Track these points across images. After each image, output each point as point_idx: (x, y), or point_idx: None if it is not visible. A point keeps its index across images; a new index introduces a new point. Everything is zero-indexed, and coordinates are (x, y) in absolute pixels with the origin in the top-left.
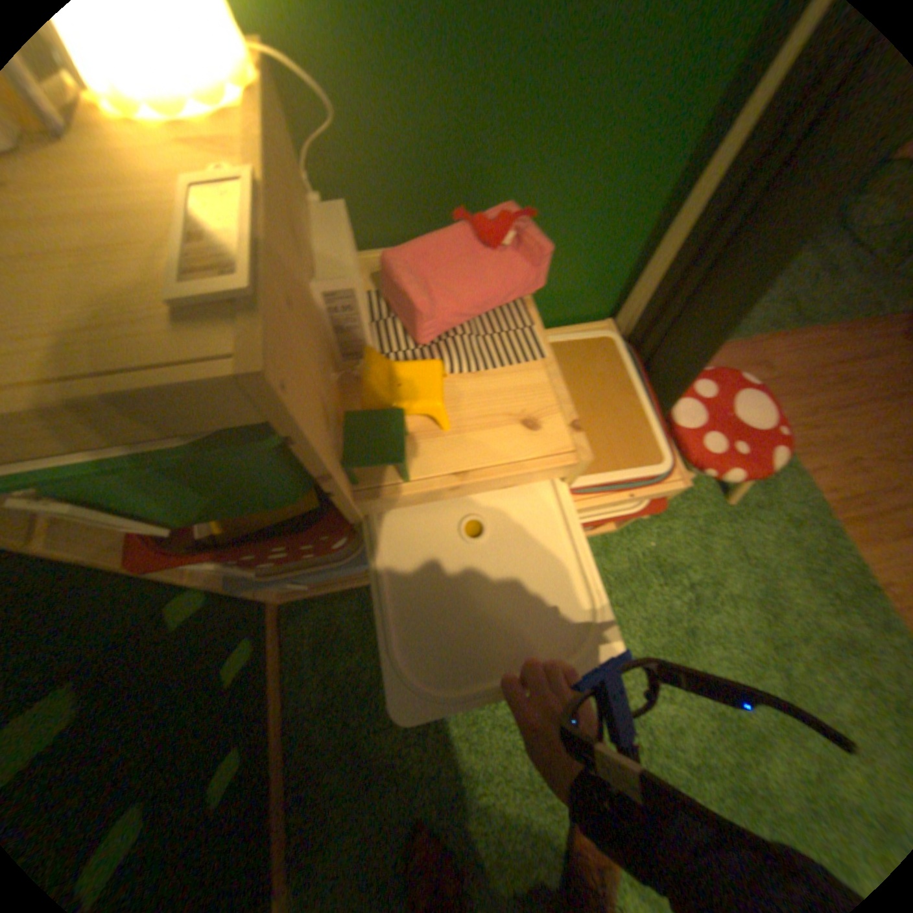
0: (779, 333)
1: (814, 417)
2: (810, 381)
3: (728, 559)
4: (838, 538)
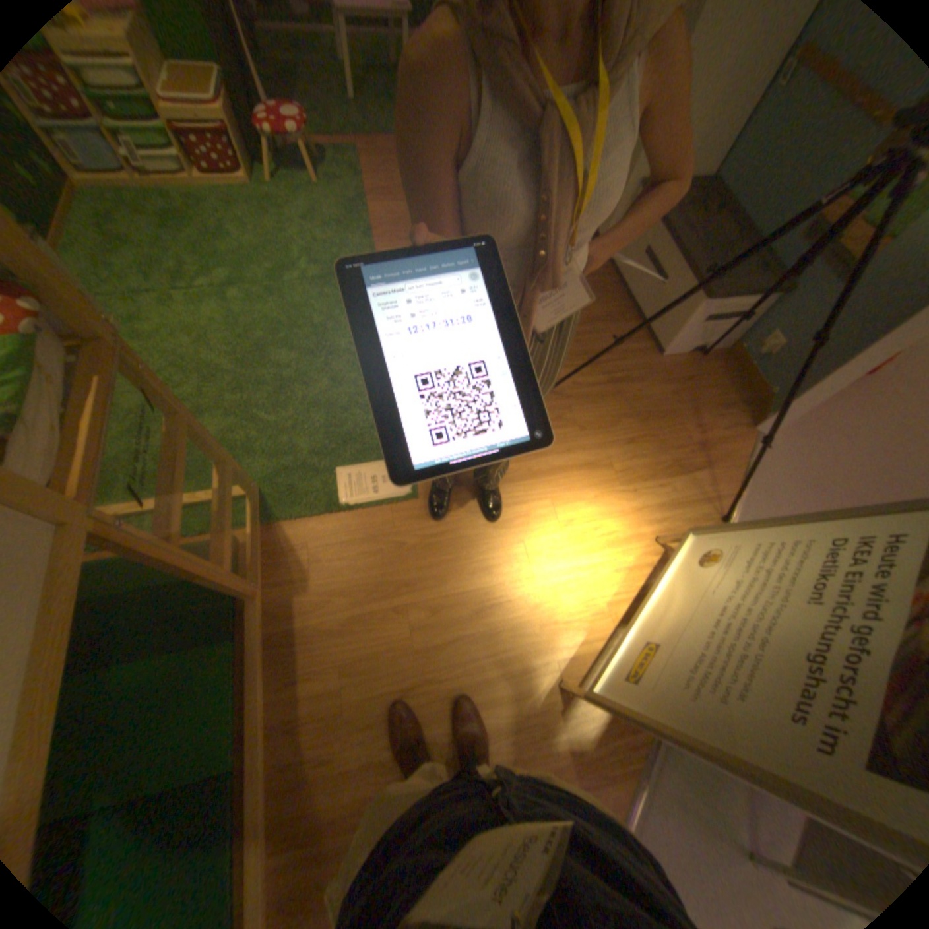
0: (388, 137)
1: (382, 166)
2: (390, 154)
3: (299, 199)
4: (358, 199)
